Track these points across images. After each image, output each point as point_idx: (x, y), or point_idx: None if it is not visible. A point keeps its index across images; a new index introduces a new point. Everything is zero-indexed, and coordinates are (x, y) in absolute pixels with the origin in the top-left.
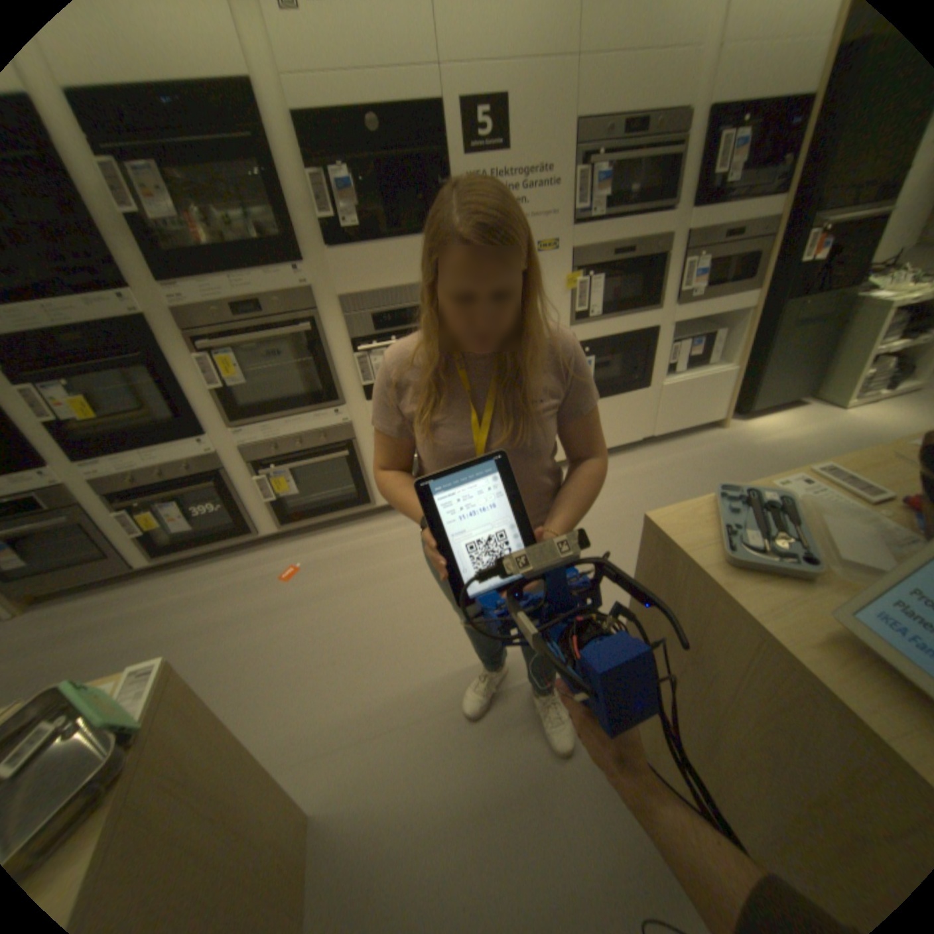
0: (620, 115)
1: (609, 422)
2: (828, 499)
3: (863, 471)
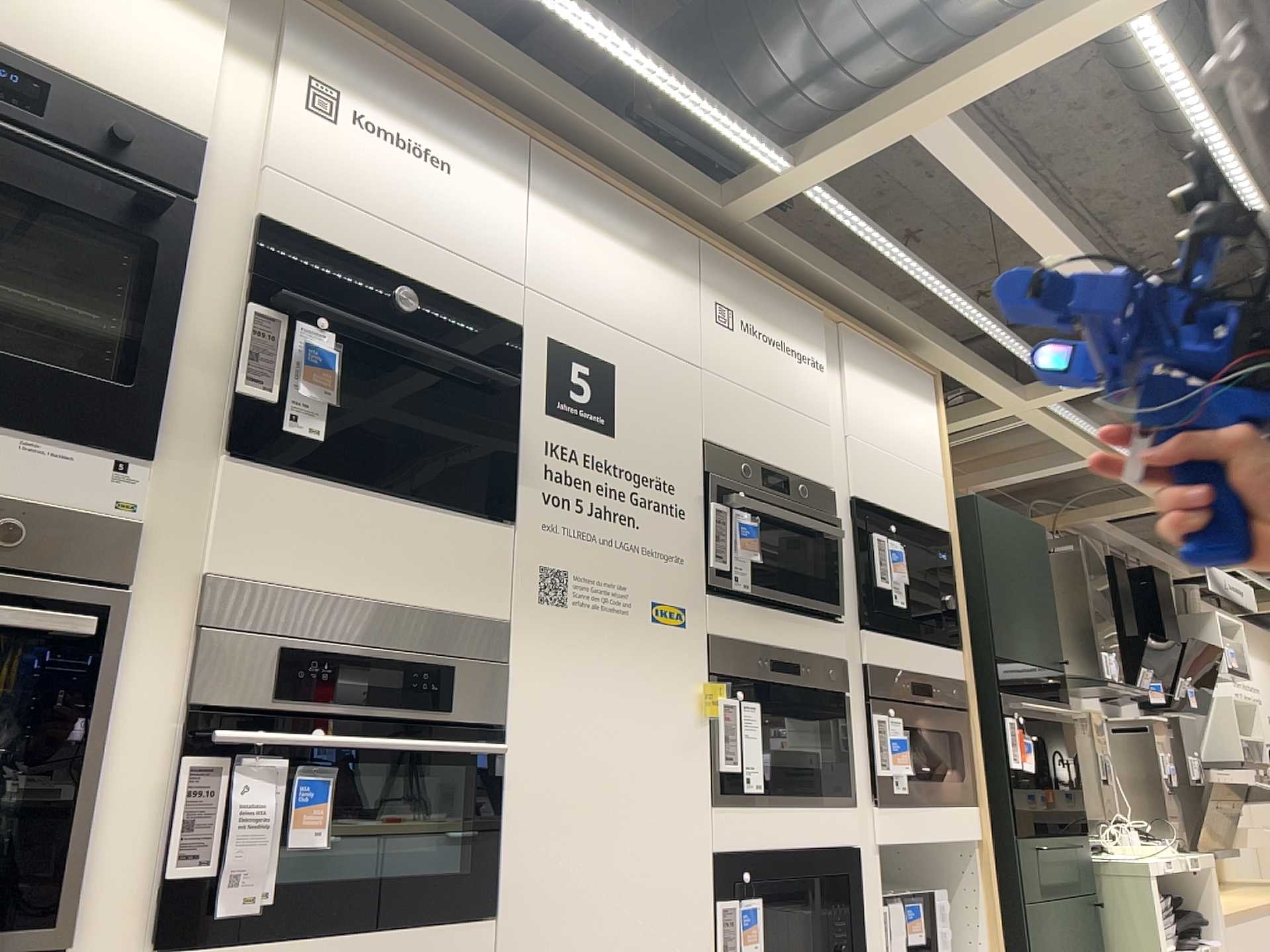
0: (747, 460)
1: None
2: None
3: None
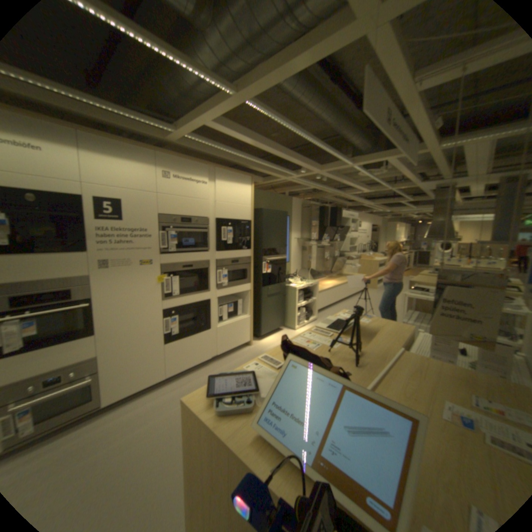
0: (178, 216)
1: (190, 351)
2: (262, 371)
3: (275, 356)
